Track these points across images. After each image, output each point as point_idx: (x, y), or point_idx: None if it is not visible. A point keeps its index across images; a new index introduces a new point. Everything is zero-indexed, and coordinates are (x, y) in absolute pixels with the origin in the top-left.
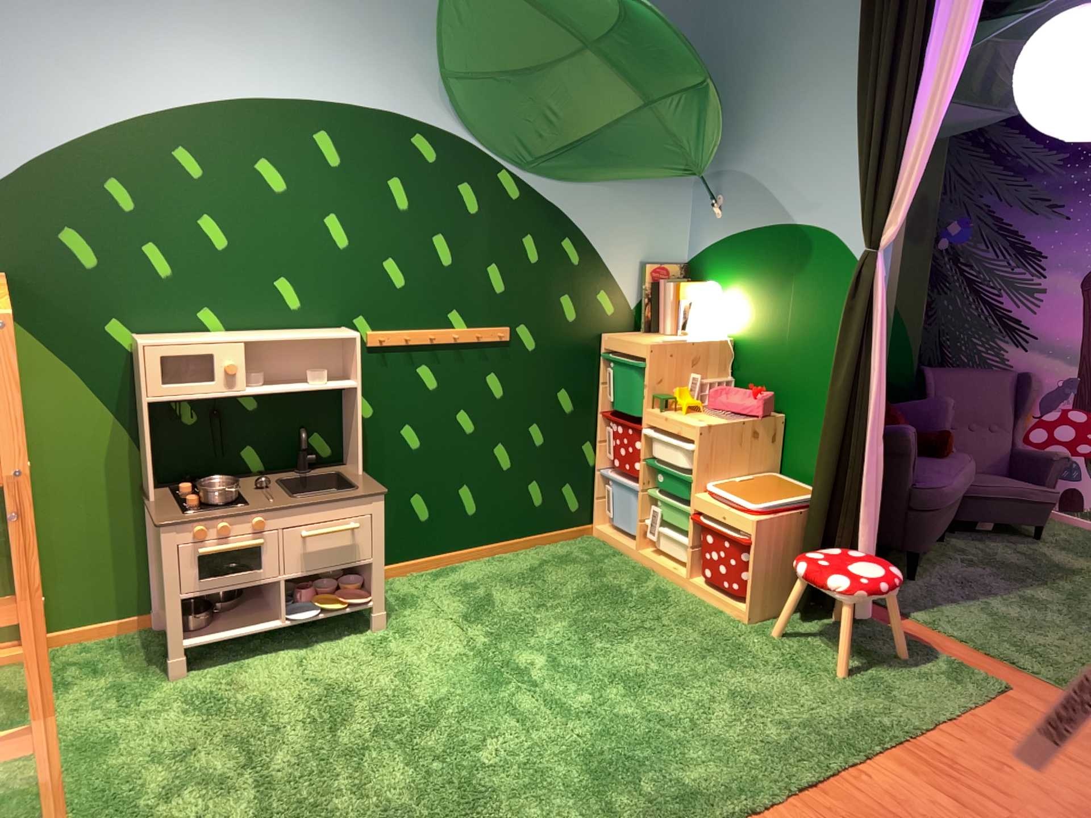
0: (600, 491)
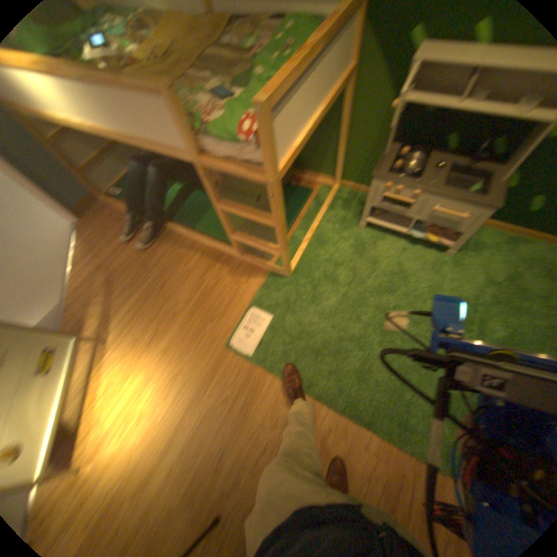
0: None
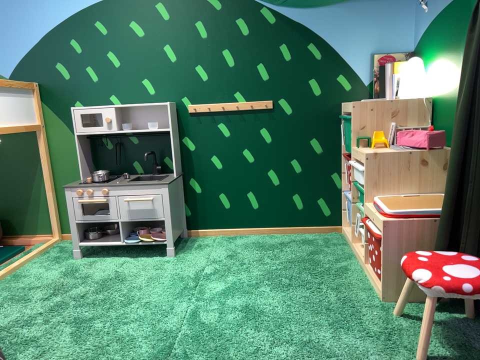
0: (345, 205)
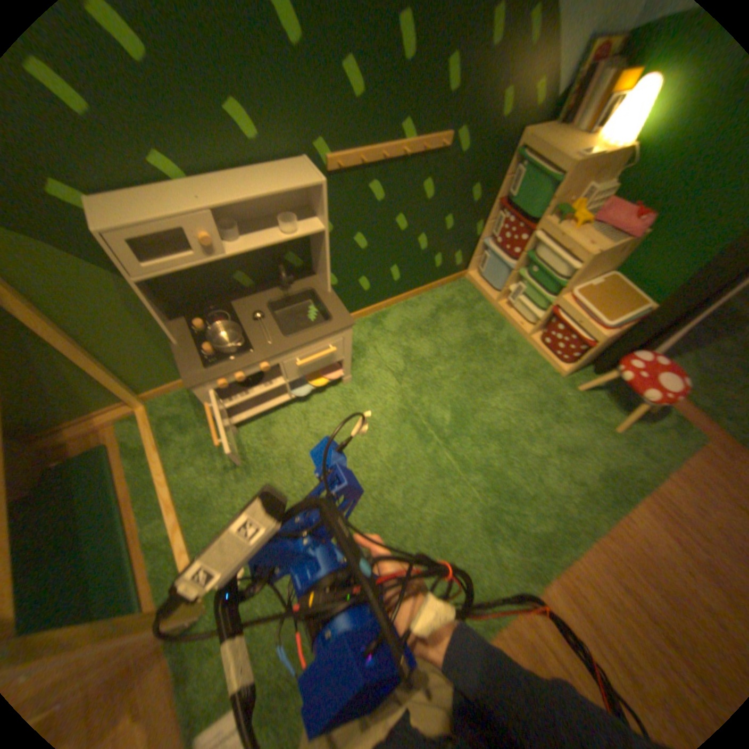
0: (479, 254)
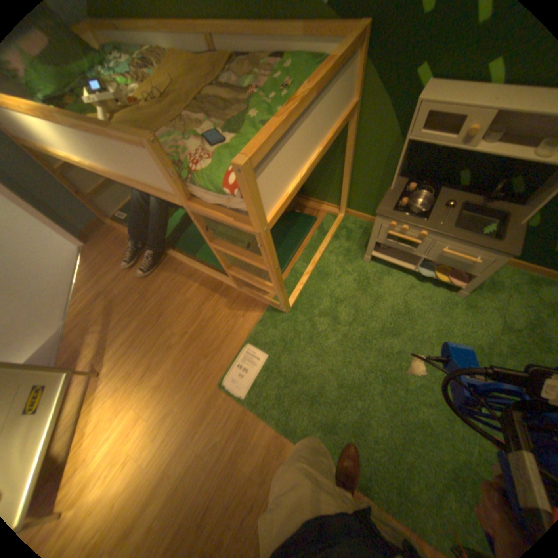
0: None
